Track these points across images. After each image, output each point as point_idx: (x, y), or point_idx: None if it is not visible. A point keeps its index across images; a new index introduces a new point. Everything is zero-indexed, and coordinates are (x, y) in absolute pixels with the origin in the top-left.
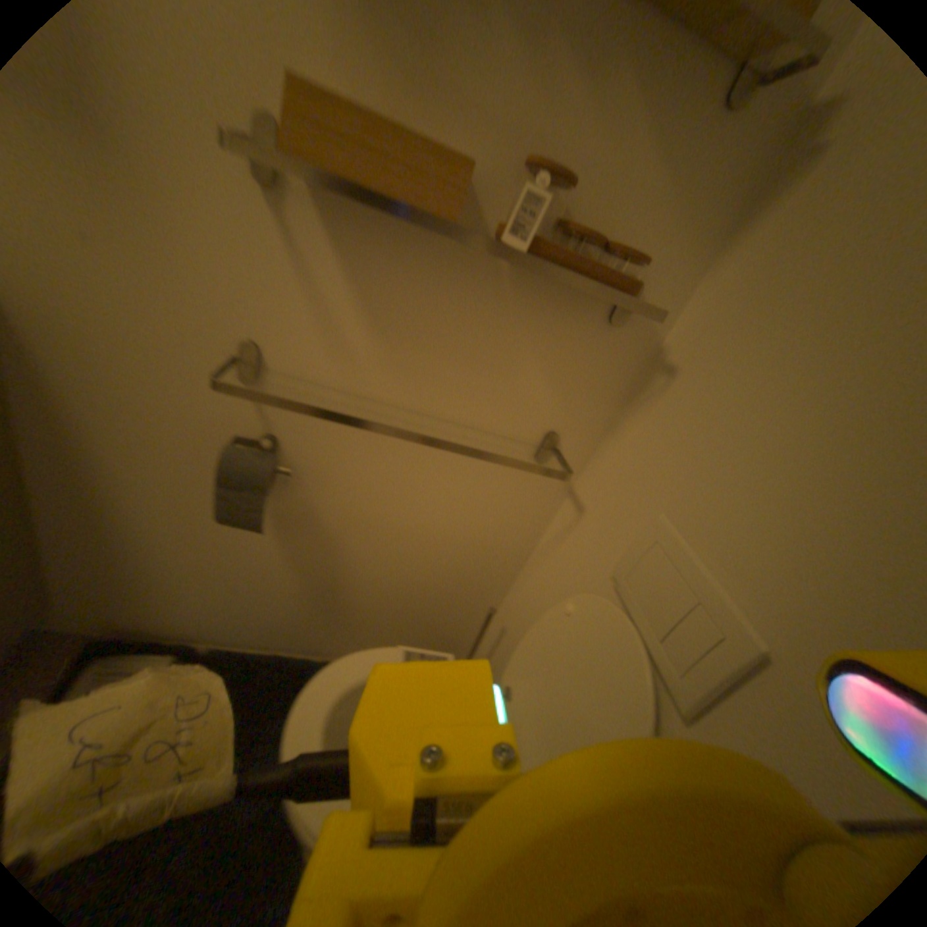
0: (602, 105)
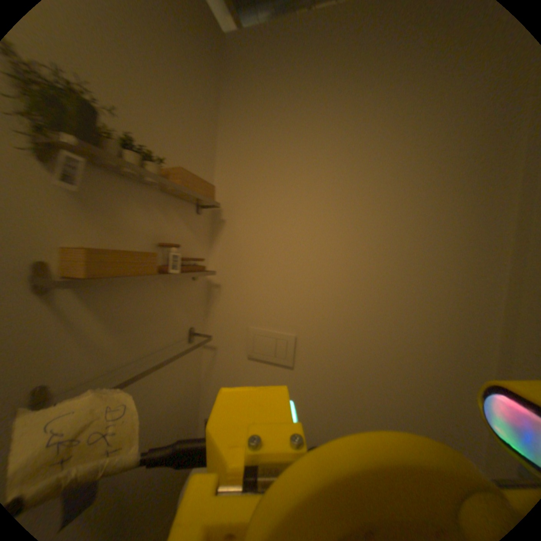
0: (173, 221)
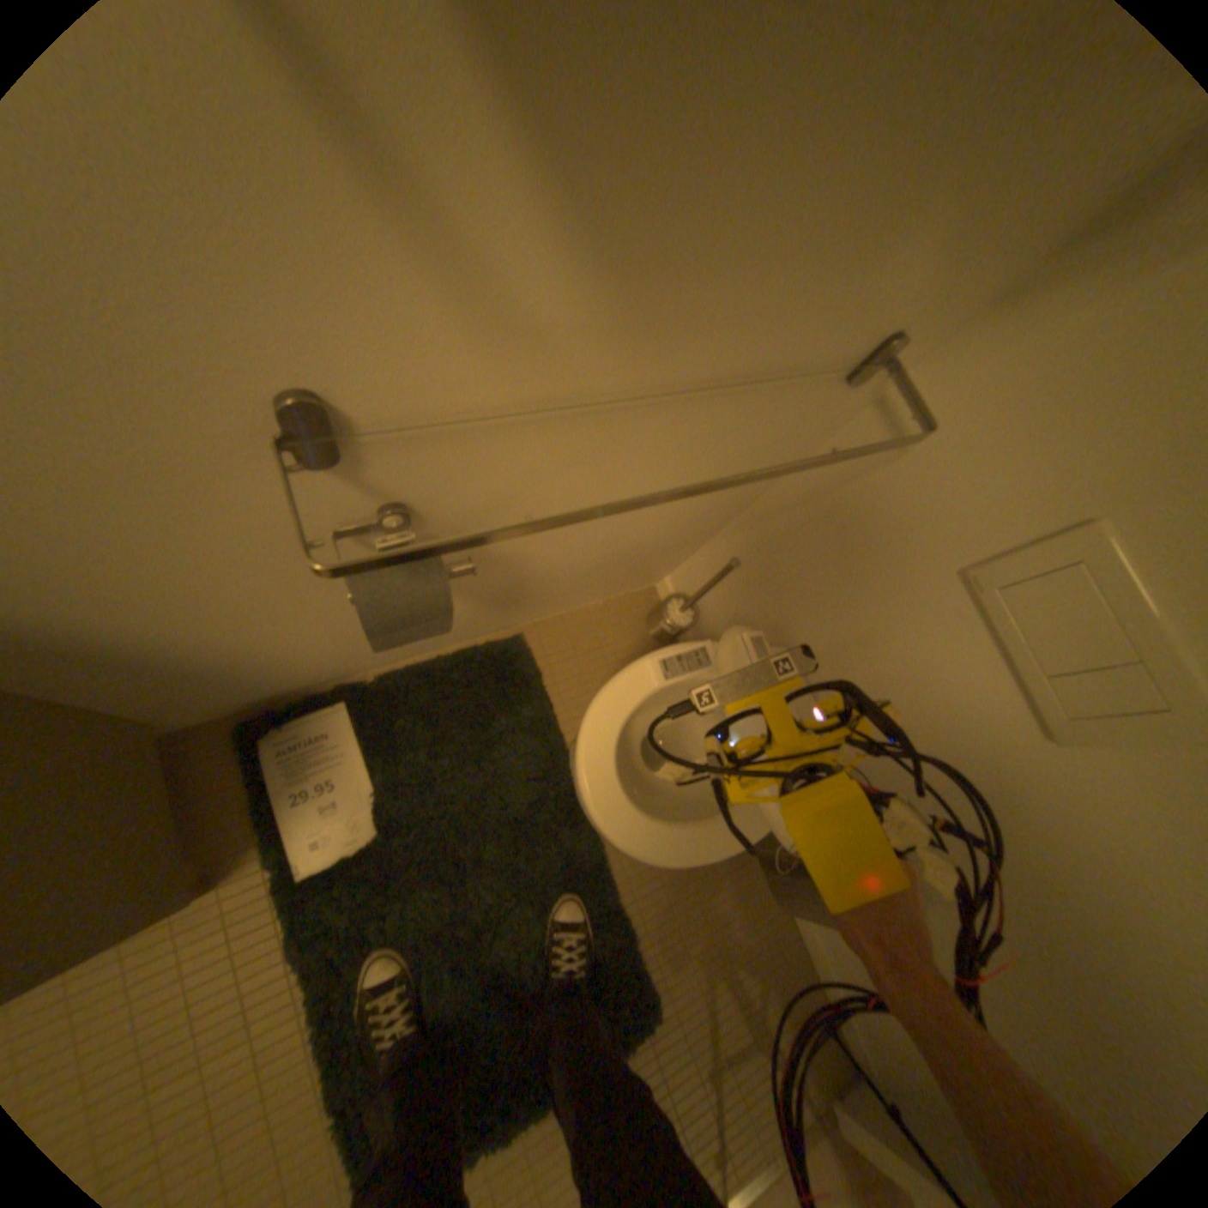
0: None
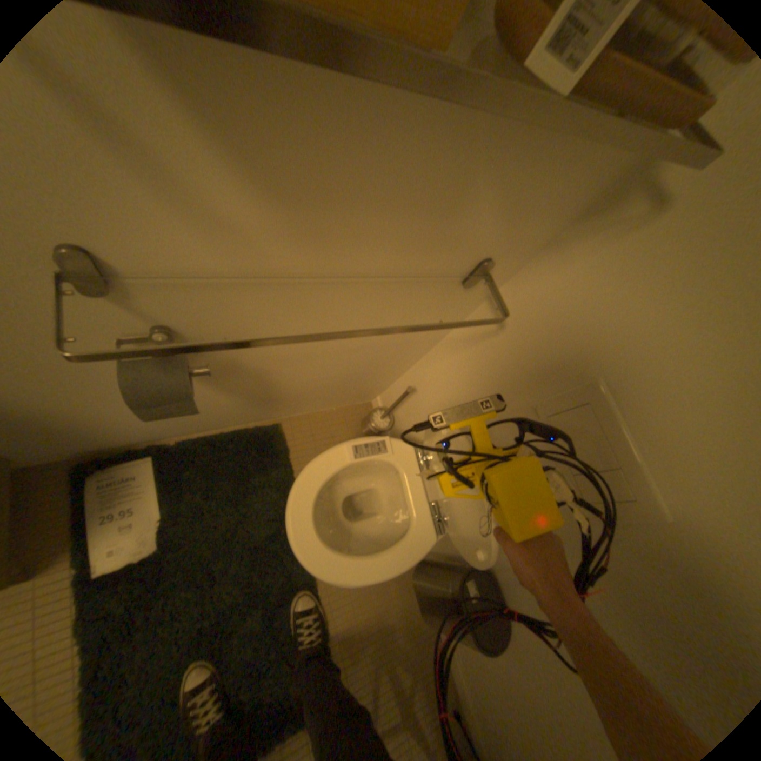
0: None
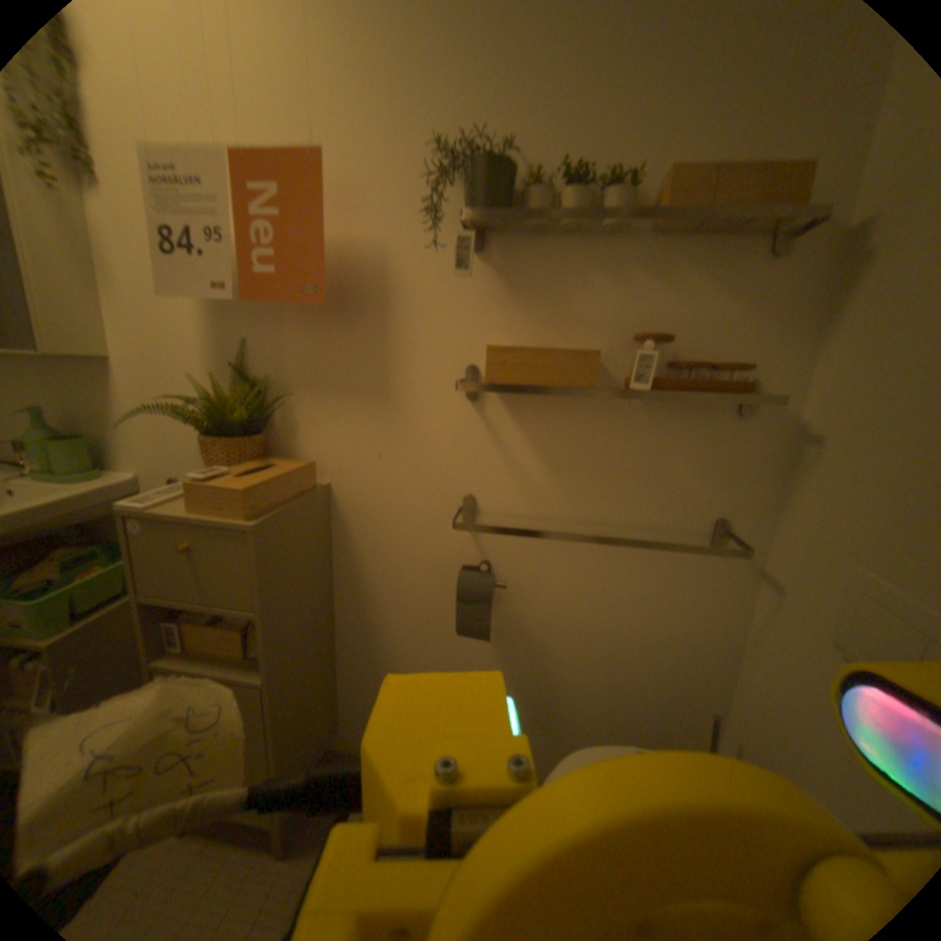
0: (677, 292)
